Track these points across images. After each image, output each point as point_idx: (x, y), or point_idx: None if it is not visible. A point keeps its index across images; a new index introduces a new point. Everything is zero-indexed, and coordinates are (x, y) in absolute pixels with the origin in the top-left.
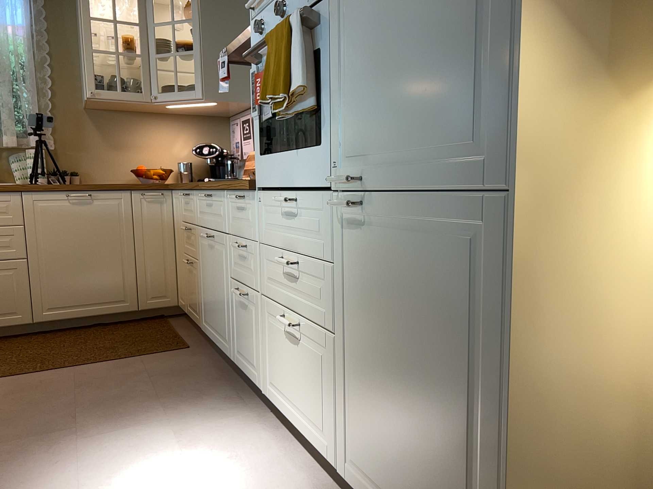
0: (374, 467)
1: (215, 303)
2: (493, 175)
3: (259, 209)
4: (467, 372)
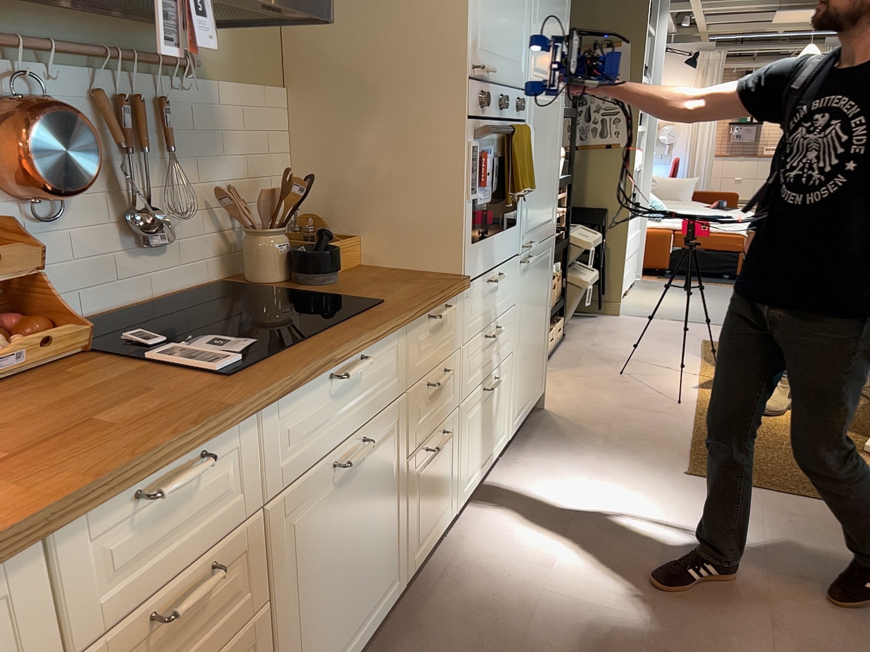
0: (522, 397)
1: (359, 571)
2: (551, 230)
3: (464, 307)
4: (544, 305)
